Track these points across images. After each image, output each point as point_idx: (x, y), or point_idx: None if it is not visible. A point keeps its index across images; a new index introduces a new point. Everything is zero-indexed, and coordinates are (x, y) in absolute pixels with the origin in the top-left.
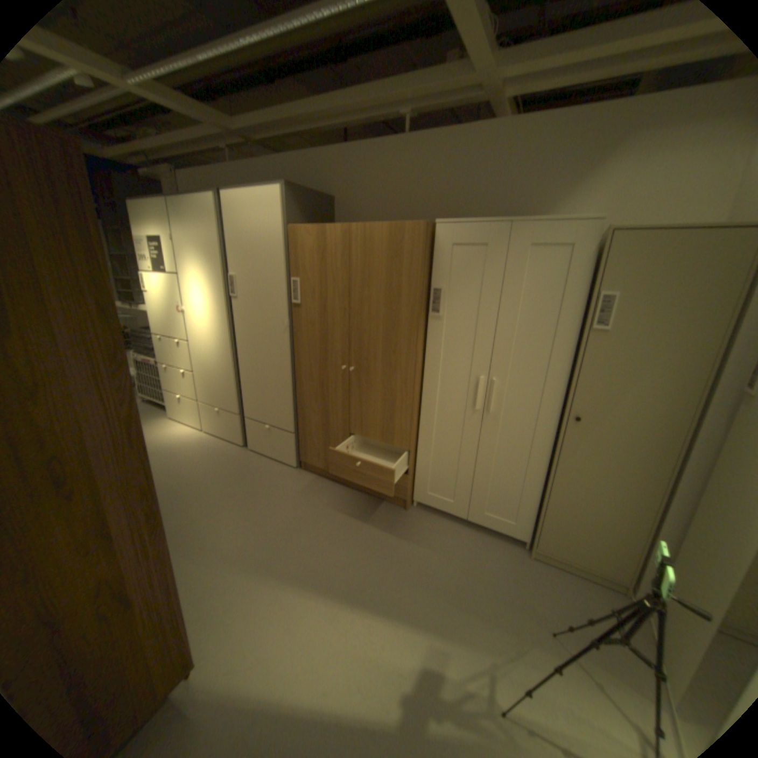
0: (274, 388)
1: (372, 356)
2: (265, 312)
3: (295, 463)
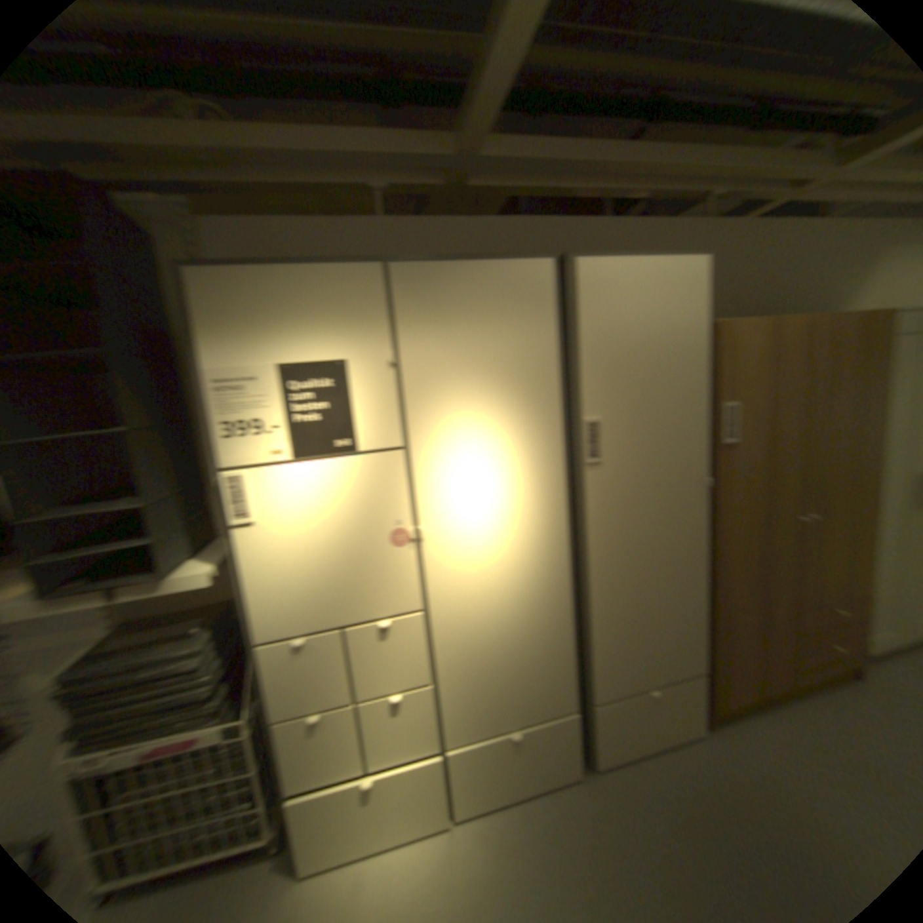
0: (671, 609)
1: (835, 489)
2: (662, 474)
3: (704, 729)
